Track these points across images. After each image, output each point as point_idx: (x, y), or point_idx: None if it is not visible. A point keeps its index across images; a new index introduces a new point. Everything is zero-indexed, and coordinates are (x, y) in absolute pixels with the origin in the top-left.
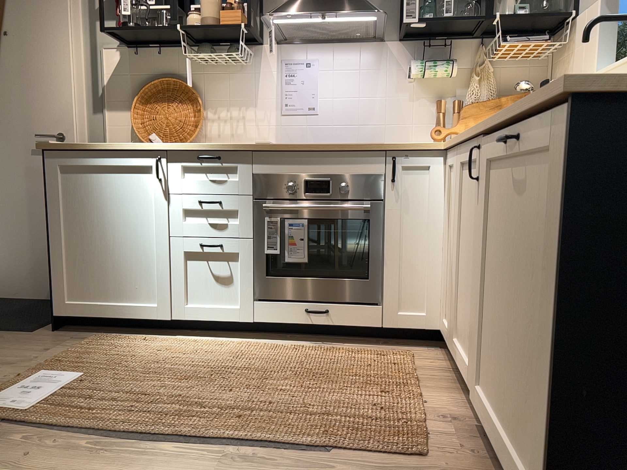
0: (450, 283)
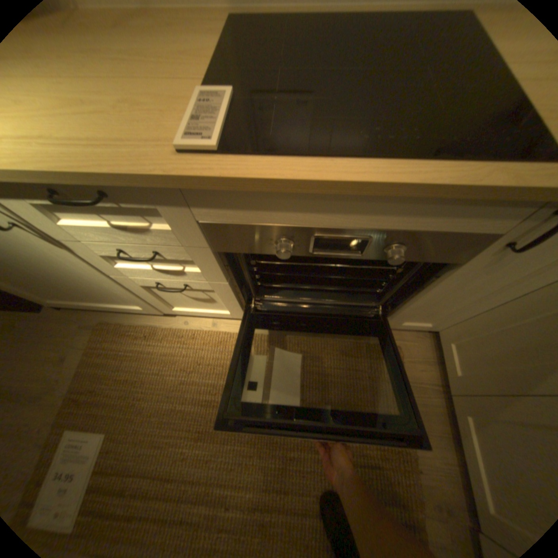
0: (489, 348)
